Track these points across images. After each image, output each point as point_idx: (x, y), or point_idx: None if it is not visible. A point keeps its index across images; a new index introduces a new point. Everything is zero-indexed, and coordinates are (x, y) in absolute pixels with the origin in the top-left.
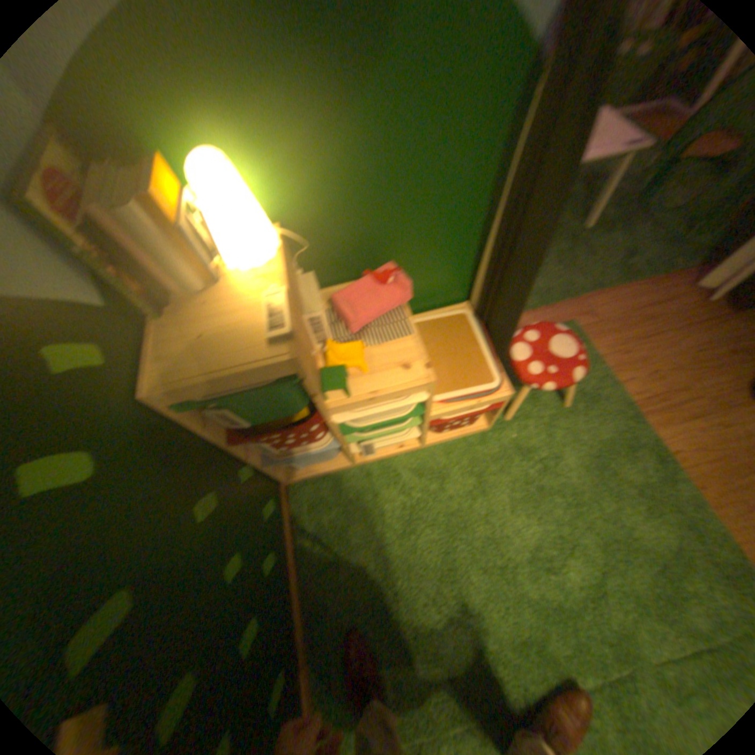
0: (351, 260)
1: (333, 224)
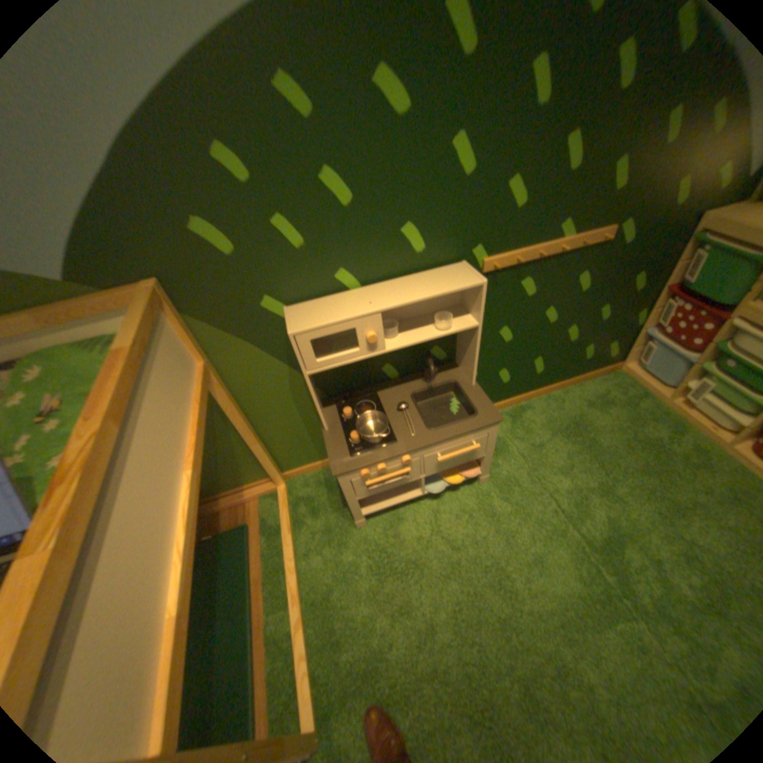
0: None
1: None
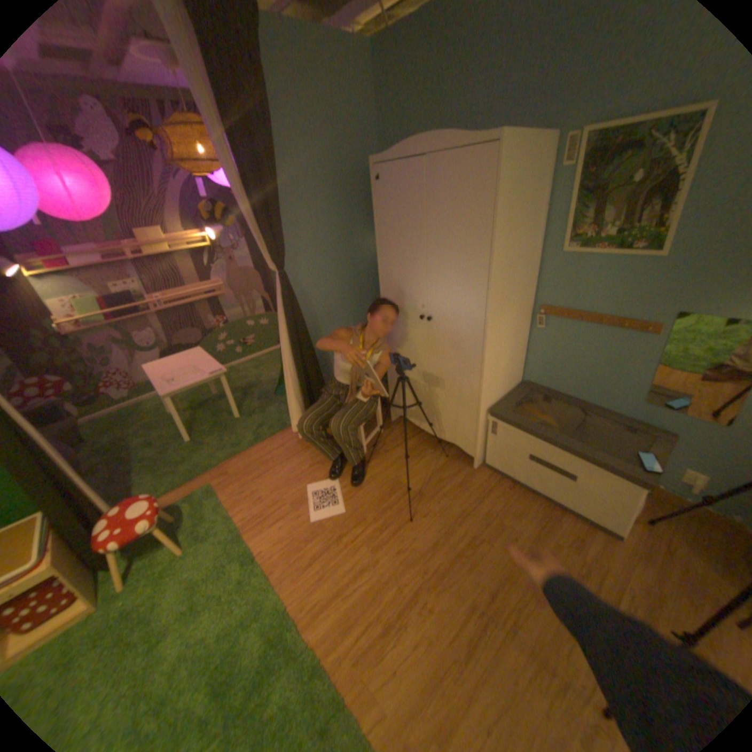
0: None
1: None
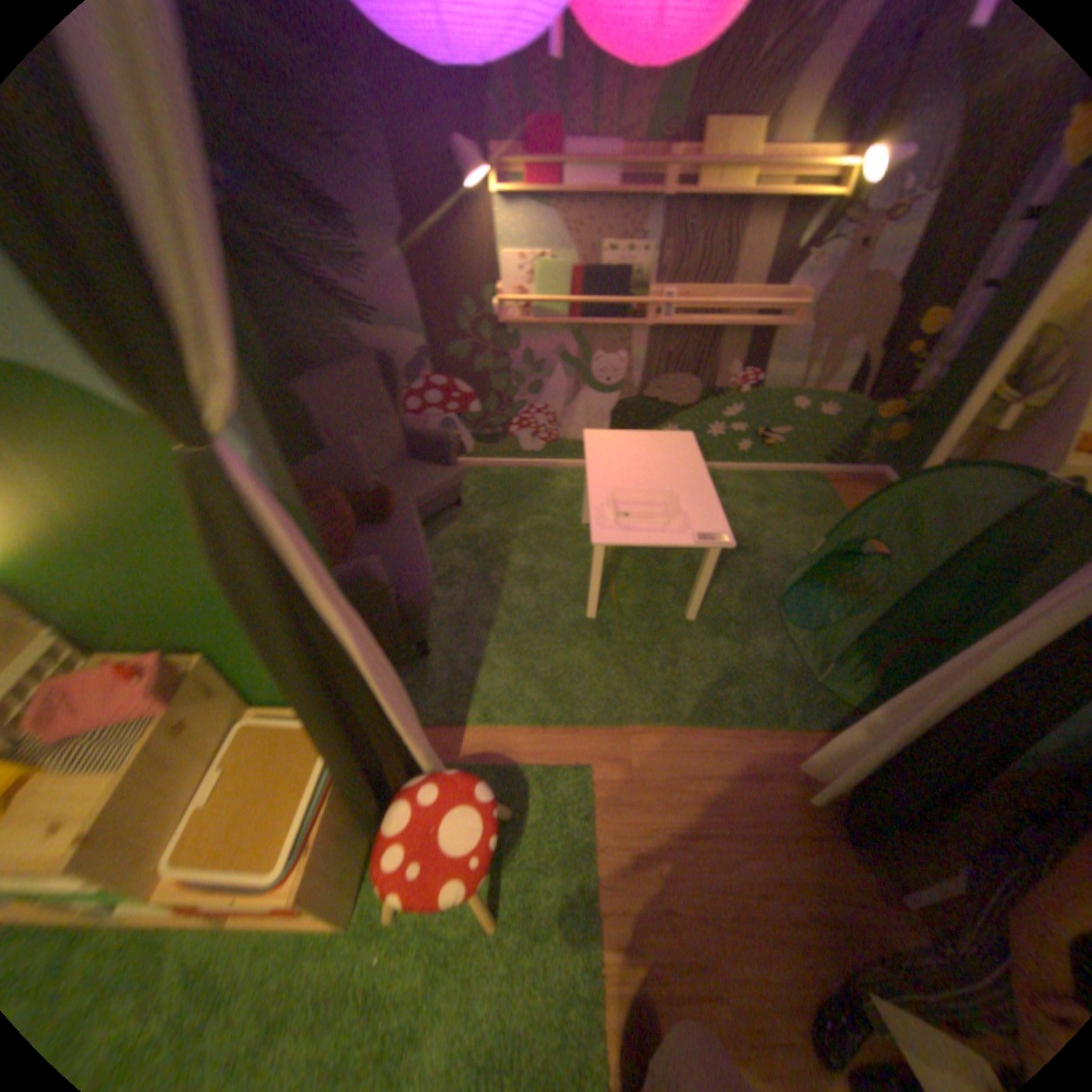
0: (135, 630)
1: (81, 591)
